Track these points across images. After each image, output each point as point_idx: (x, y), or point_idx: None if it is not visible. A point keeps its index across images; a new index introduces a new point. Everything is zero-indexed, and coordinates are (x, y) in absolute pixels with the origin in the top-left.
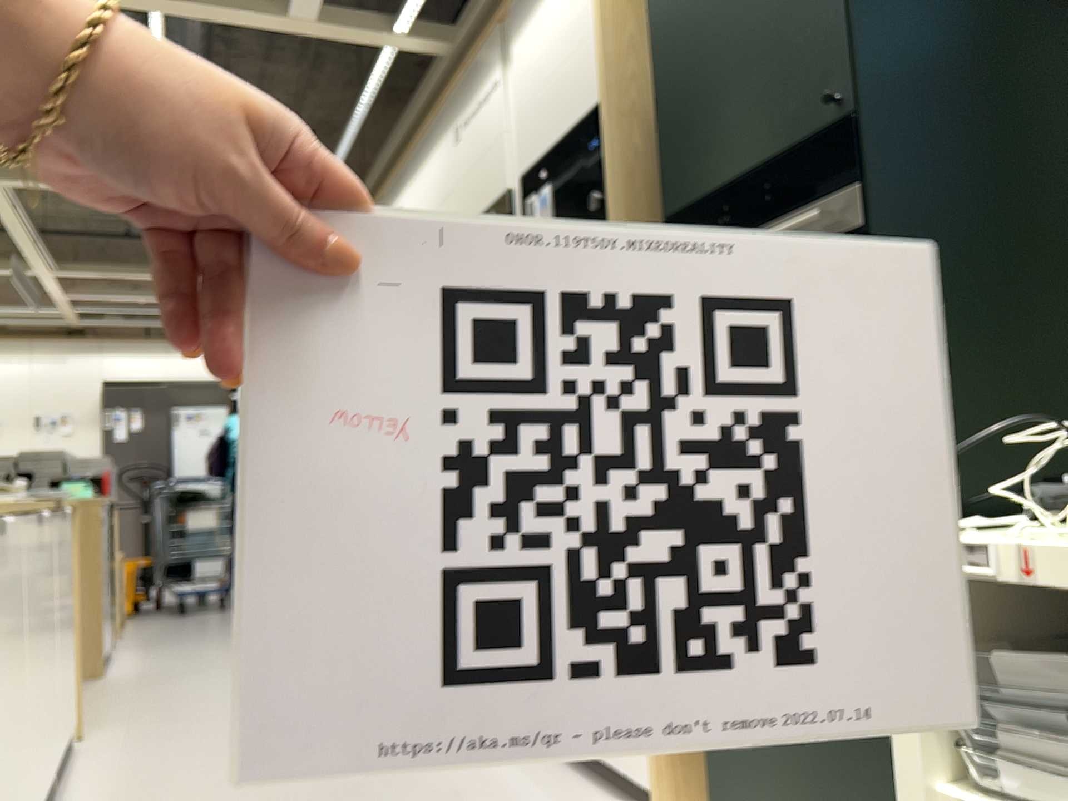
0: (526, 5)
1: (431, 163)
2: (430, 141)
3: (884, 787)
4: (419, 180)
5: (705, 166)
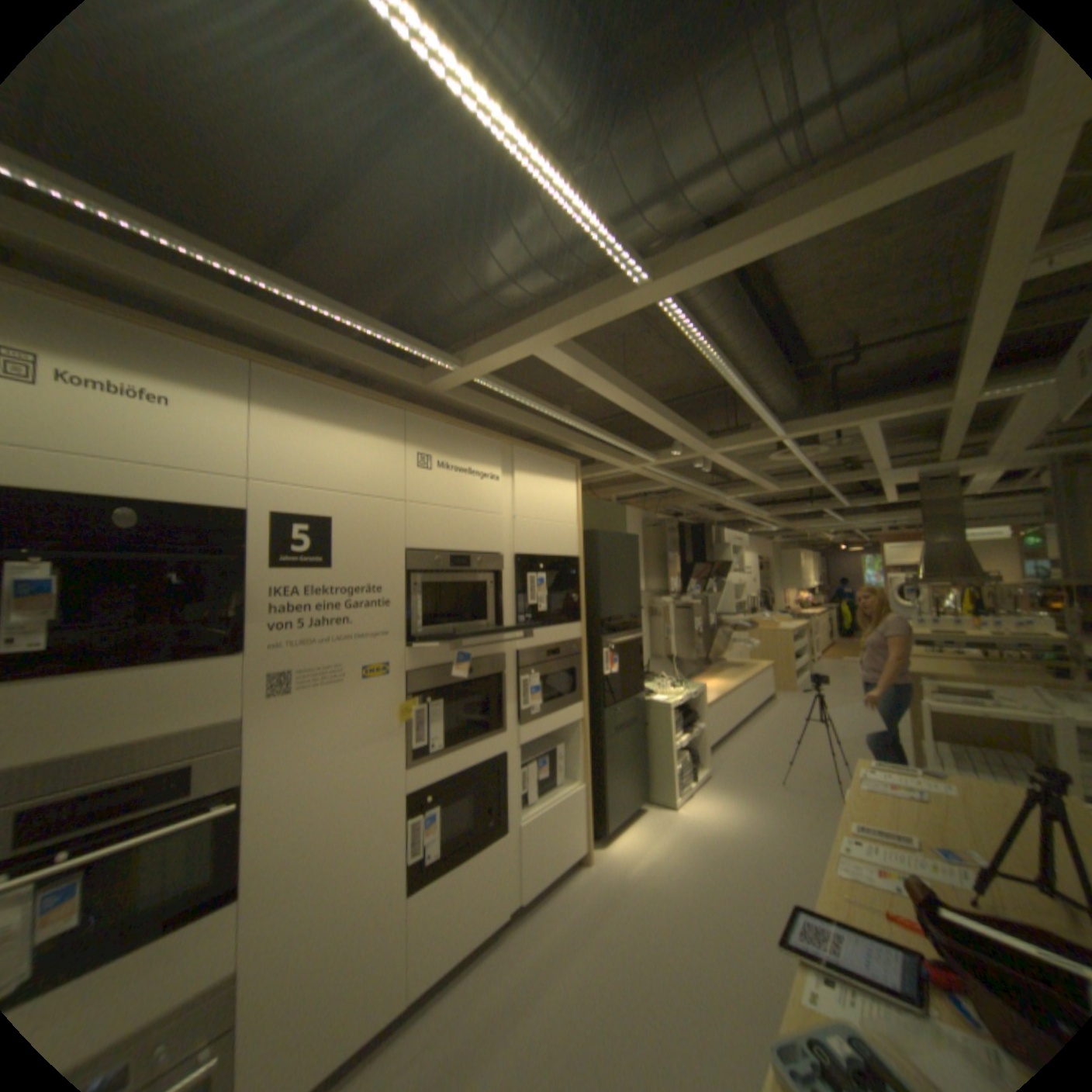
0: (530, 464)
1: (345, 437)
2: (345, 412)
3: (637, 770)
4: (288, 424)
5: (611, 607)
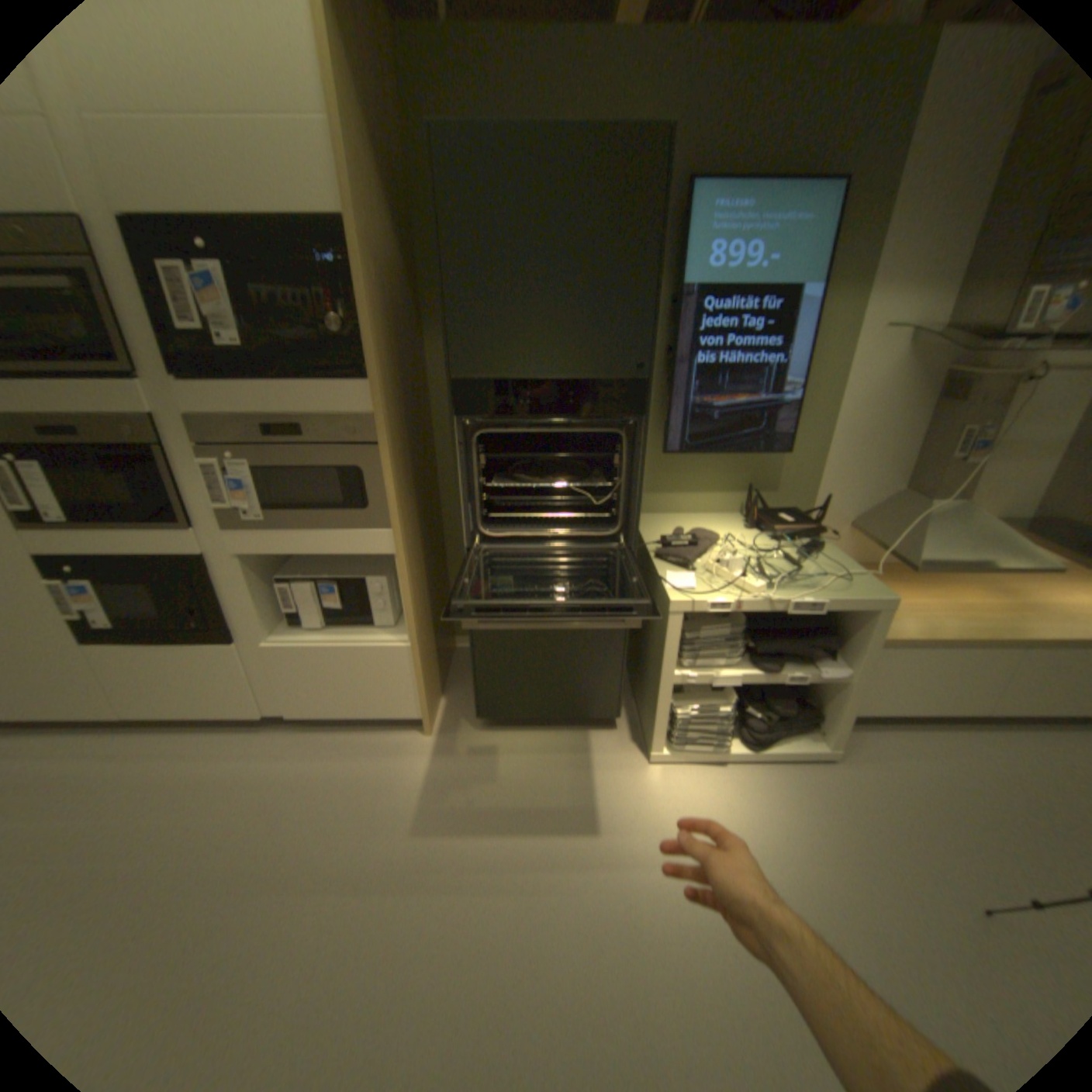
0: None
1: None
2: None
3: (588, 670)
4: None
5: (495, 352)
